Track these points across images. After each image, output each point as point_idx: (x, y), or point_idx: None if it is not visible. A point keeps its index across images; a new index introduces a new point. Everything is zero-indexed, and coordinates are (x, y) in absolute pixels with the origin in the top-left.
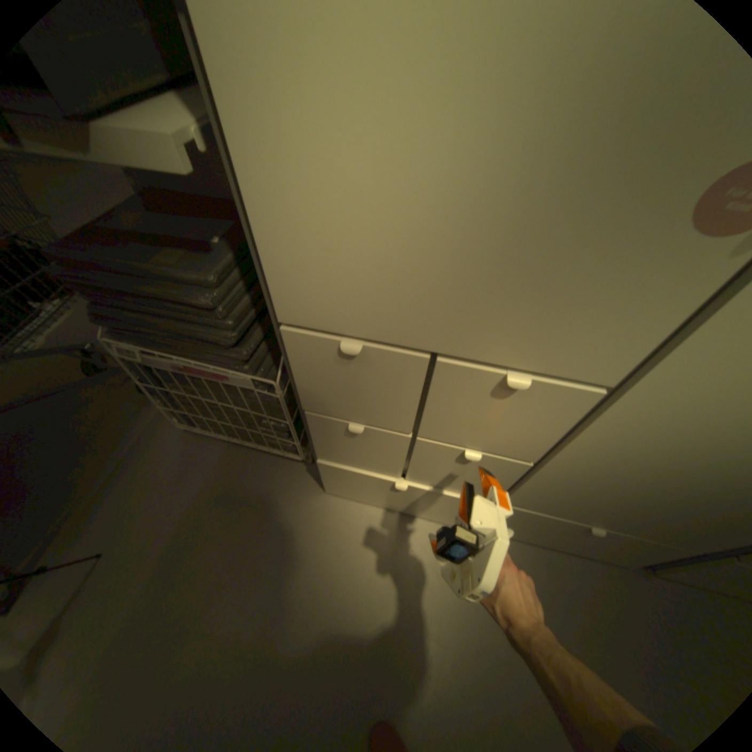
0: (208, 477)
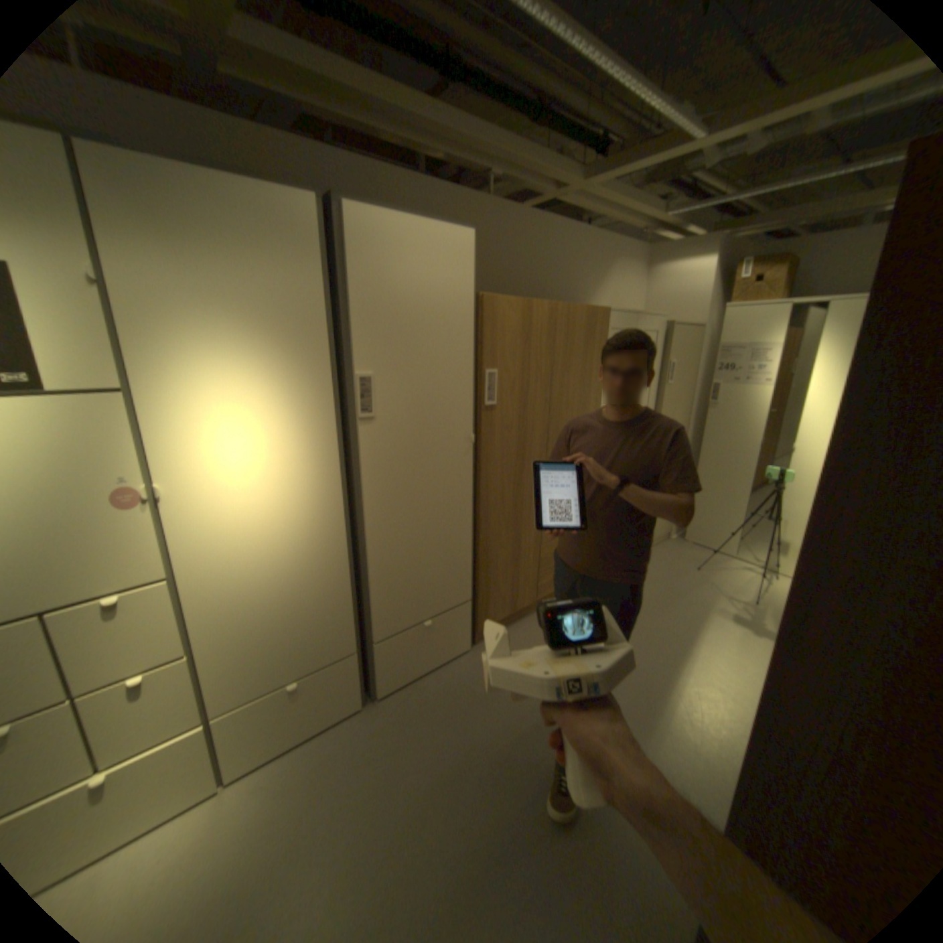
0: None
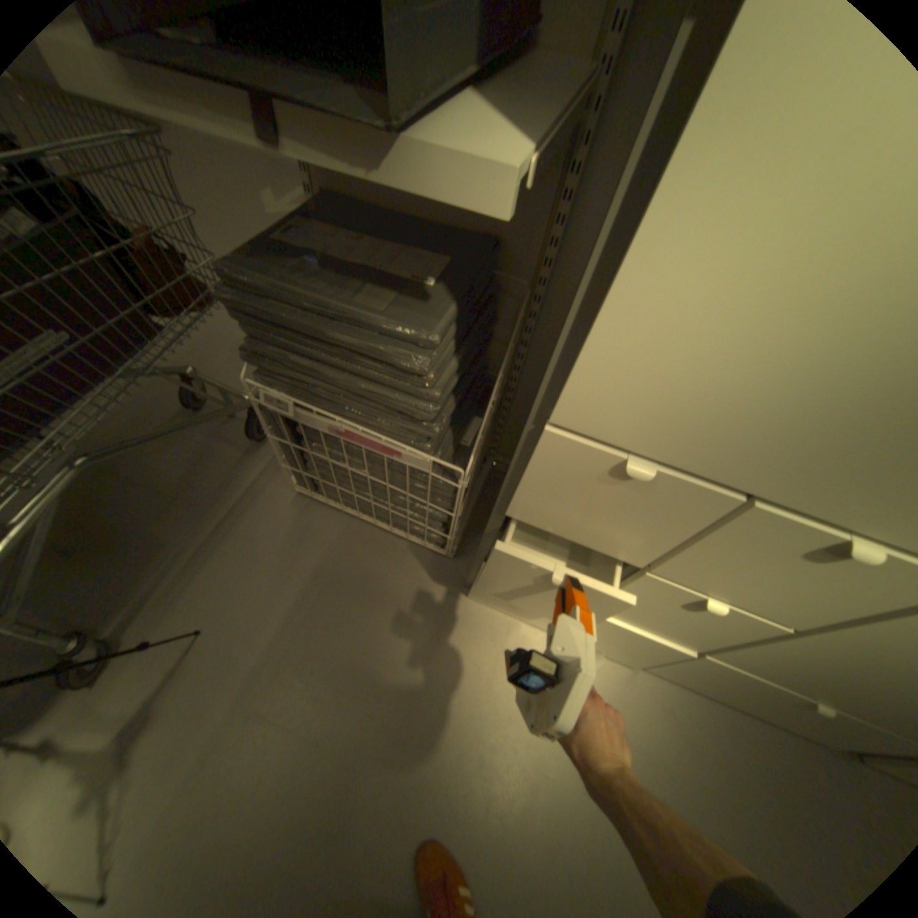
0: (326, 556)
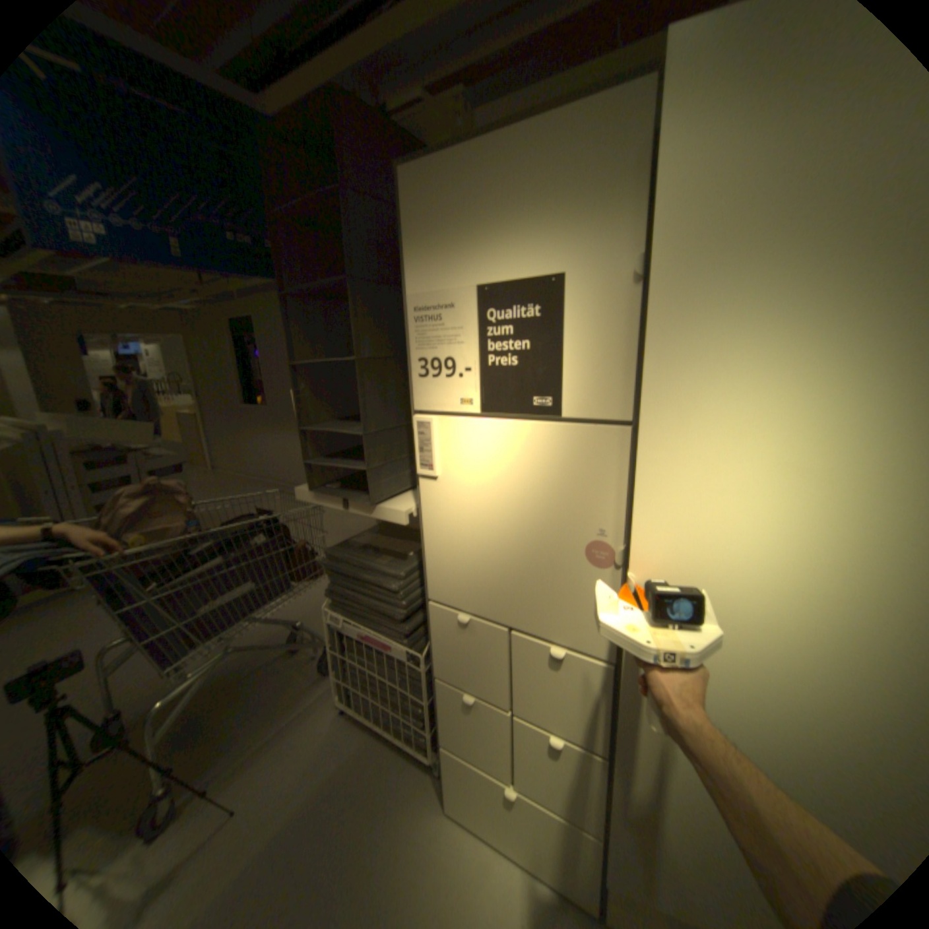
0: (342, 765)
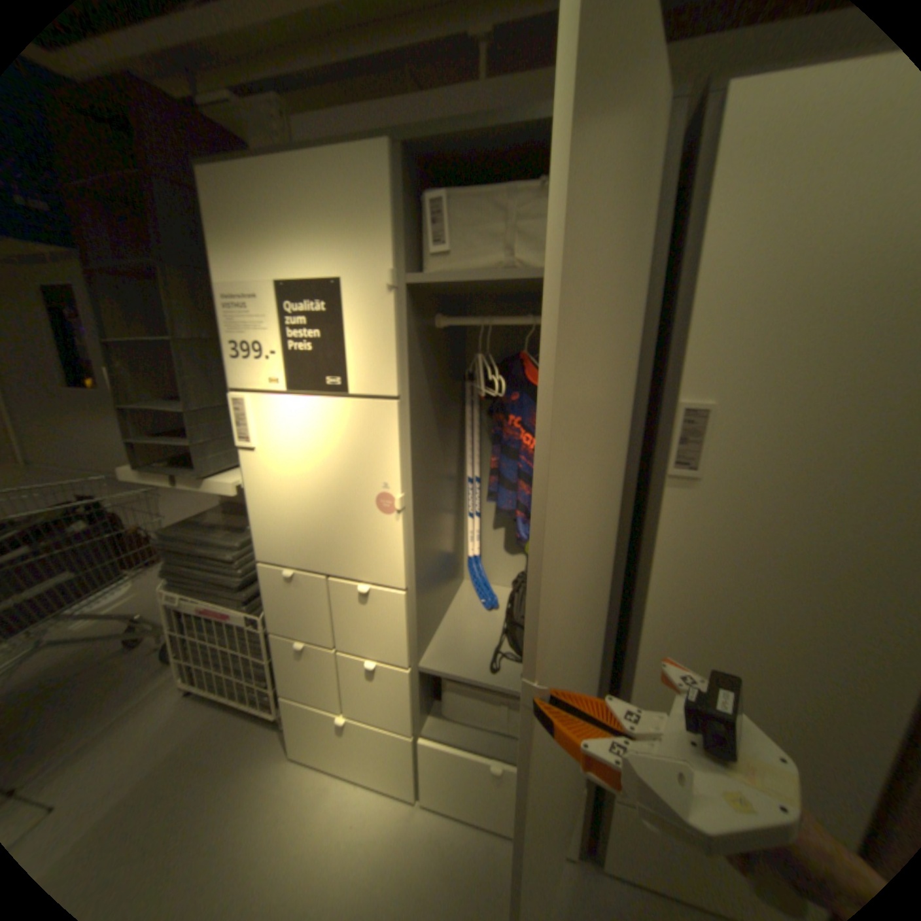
0: (184, 740)
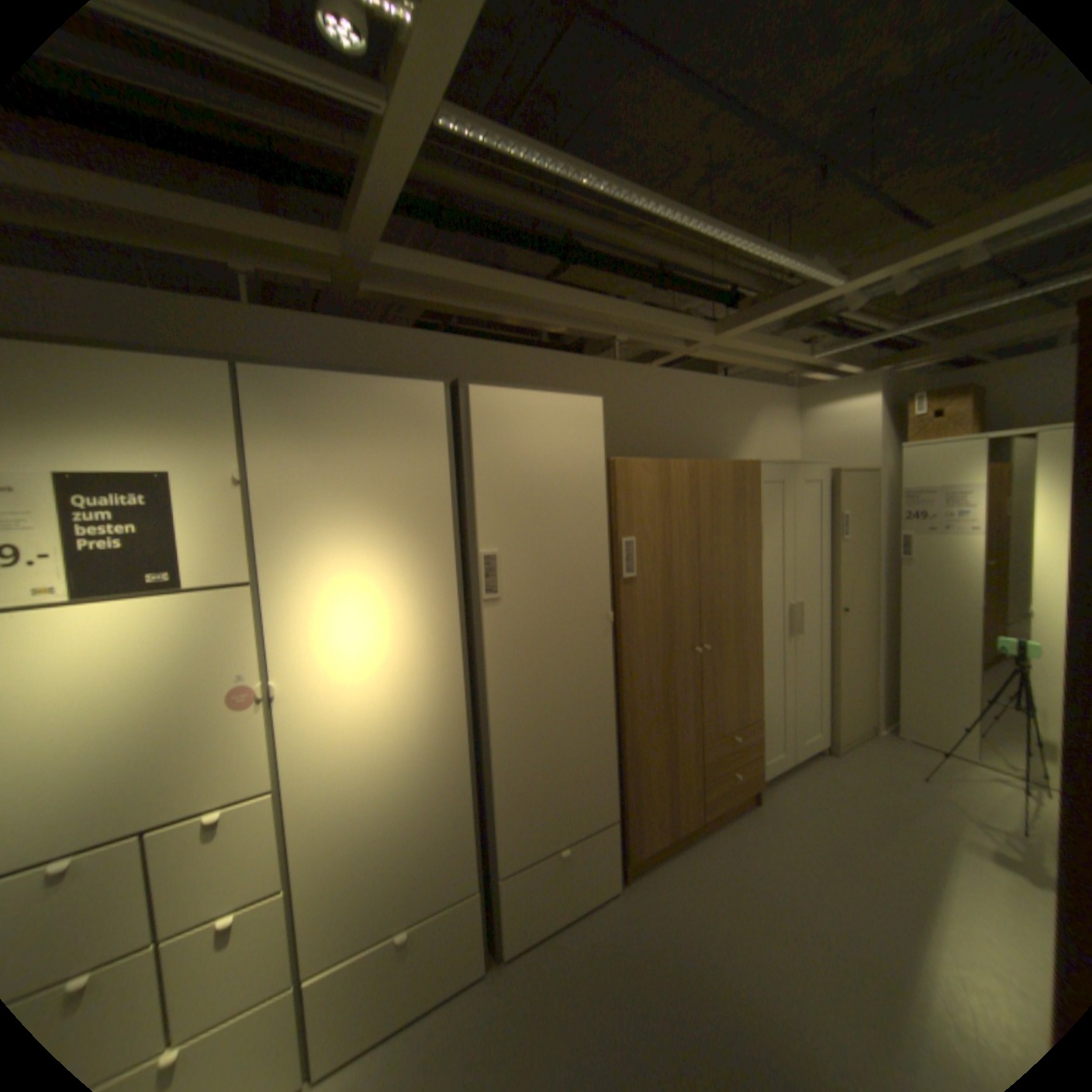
0: None
